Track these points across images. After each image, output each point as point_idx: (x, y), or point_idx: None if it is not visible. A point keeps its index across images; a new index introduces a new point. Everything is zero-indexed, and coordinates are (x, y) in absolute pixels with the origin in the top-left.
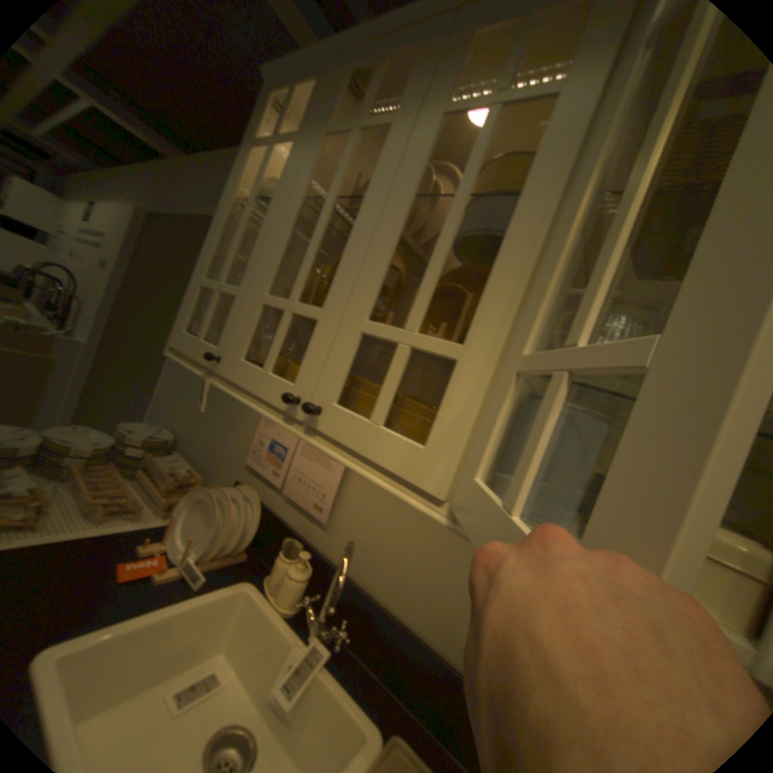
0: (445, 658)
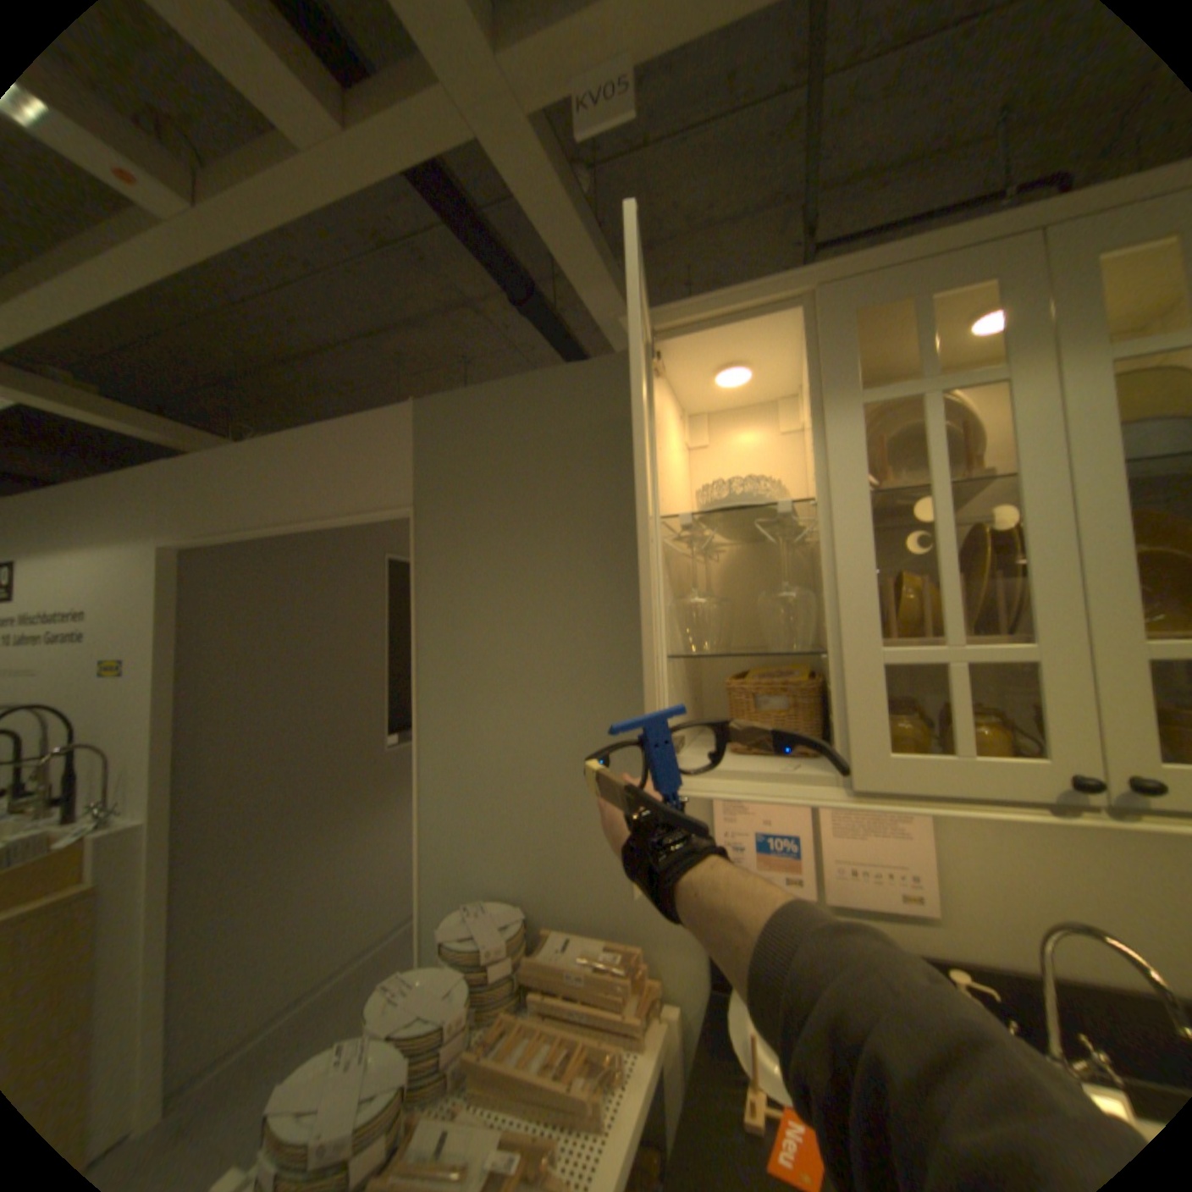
0: None
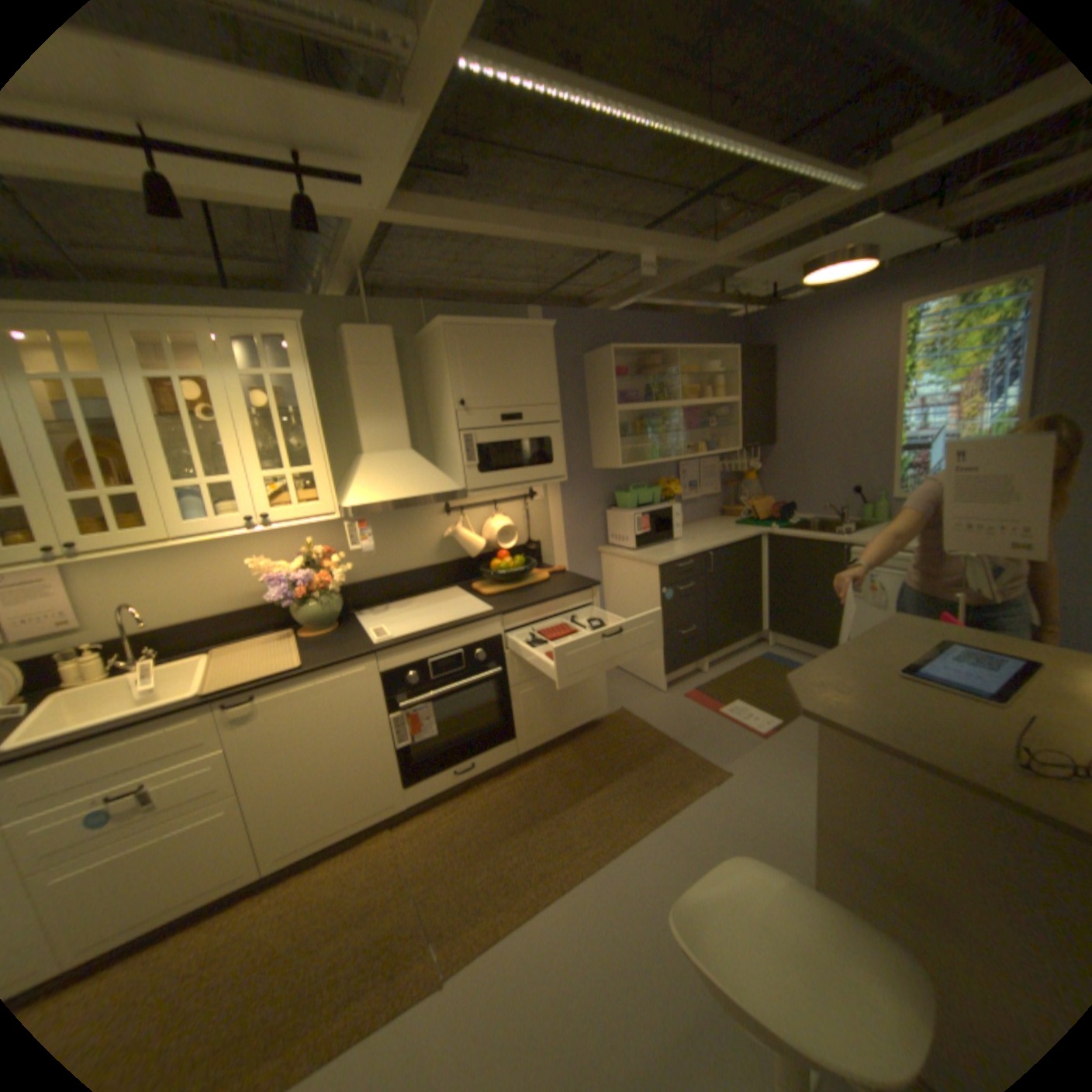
0: (212, 614)
